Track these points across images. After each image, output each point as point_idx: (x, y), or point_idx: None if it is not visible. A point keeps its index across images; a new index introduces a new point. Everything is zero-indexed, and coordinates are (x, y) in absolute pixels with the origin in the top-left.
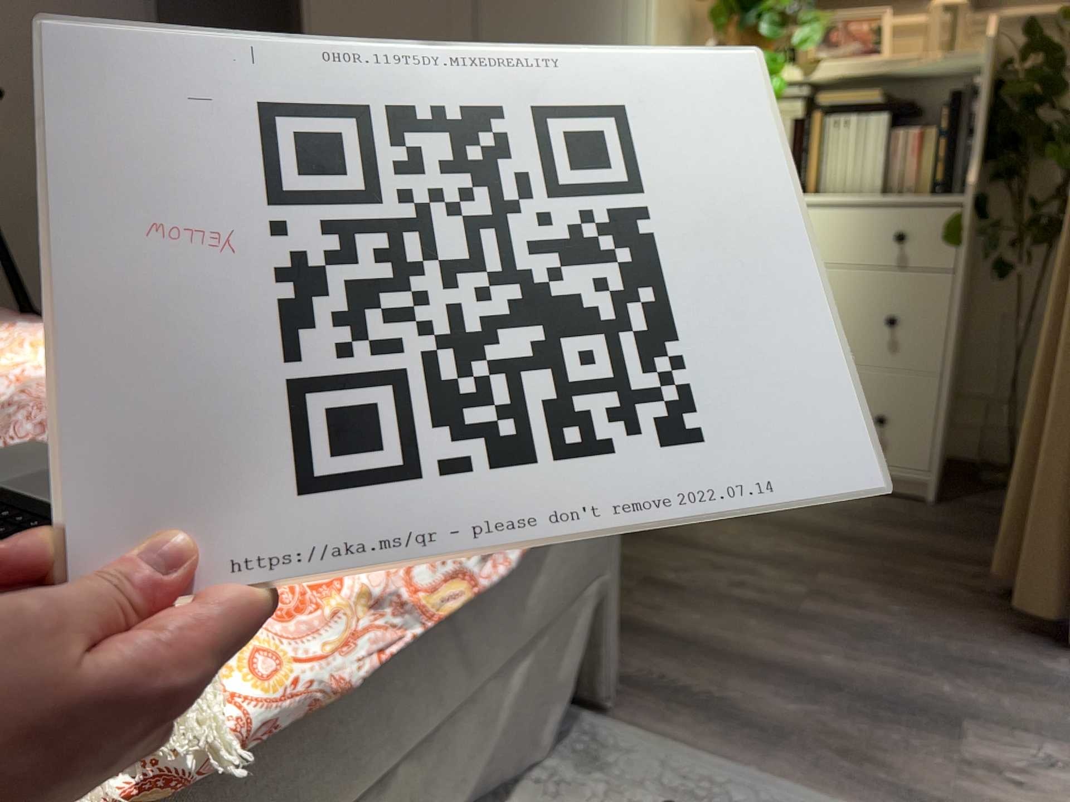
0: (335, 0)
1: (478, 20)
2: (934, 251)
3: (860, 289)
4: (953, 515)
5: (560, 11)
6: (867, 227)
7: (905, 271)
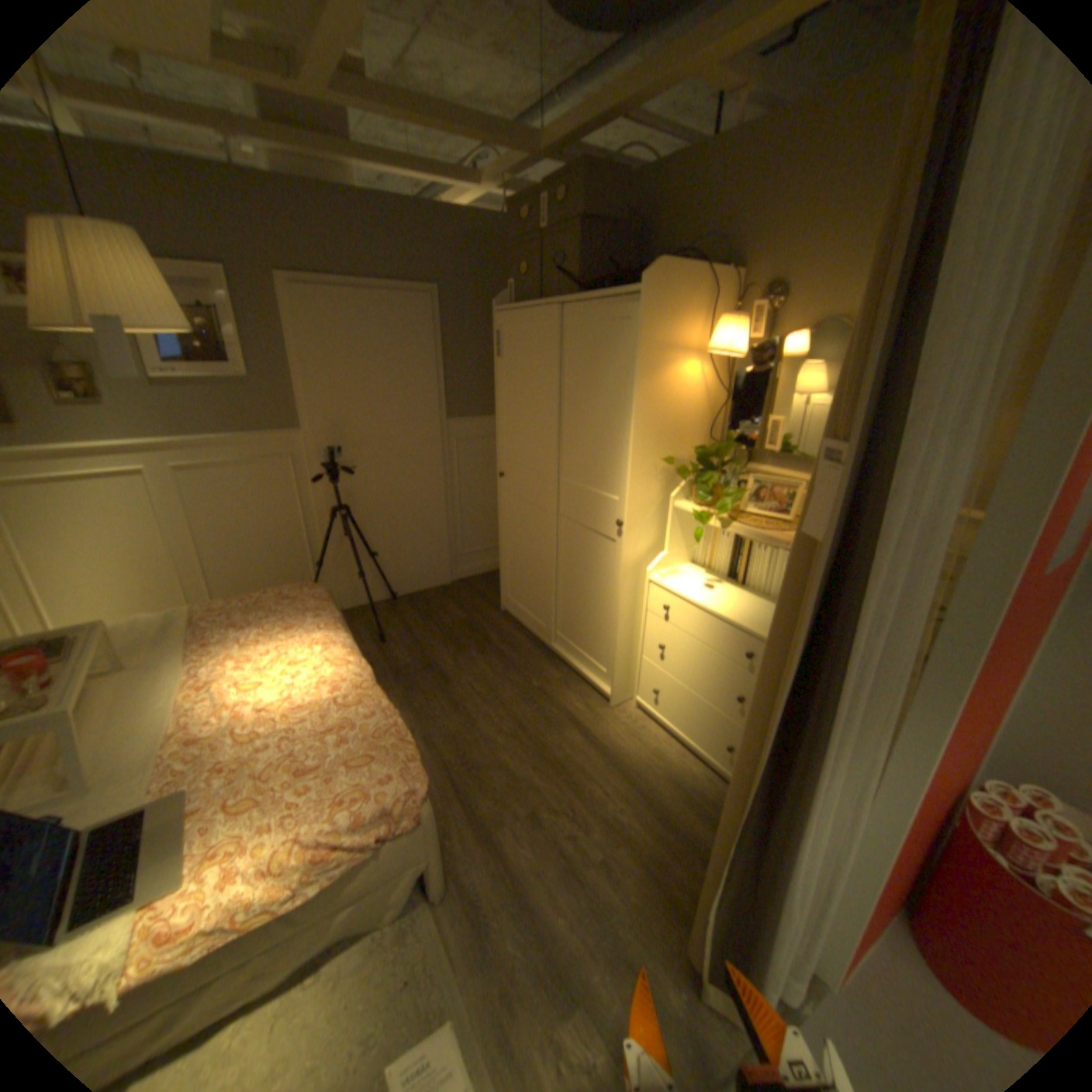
0: (508, 415)
1: (561, 447)
2: None
3: (728, 670)
4: None
5: (595, 456)
6: (734, 638)
7: (752, 673)
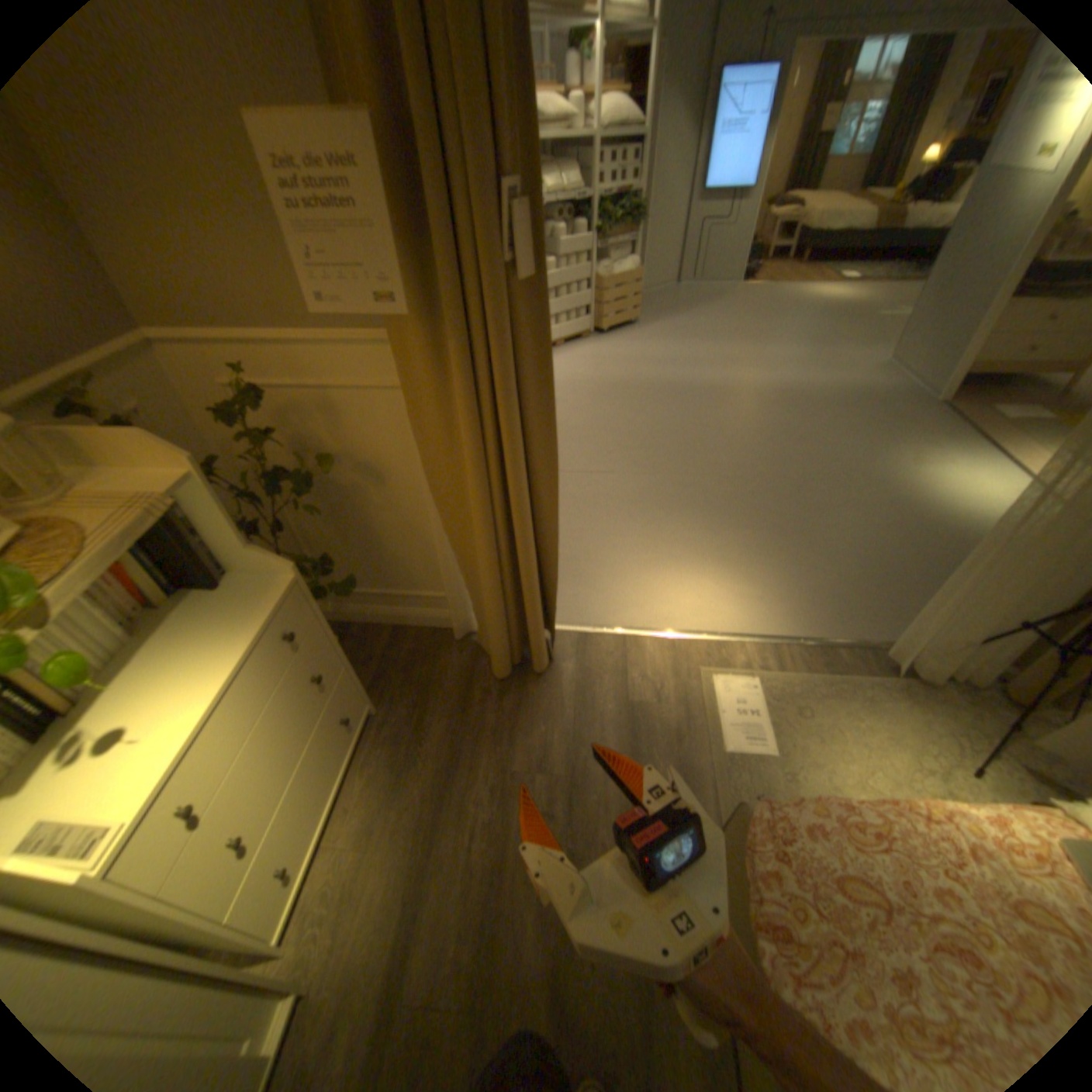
0: None
1: None
2: (303, 621)
3: (290, 692)
4: (389, 702)
5: None
6: (265, 659)
7: (300, 650)
